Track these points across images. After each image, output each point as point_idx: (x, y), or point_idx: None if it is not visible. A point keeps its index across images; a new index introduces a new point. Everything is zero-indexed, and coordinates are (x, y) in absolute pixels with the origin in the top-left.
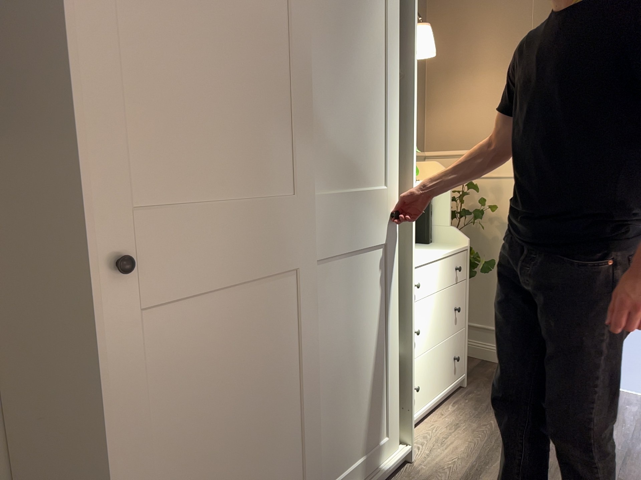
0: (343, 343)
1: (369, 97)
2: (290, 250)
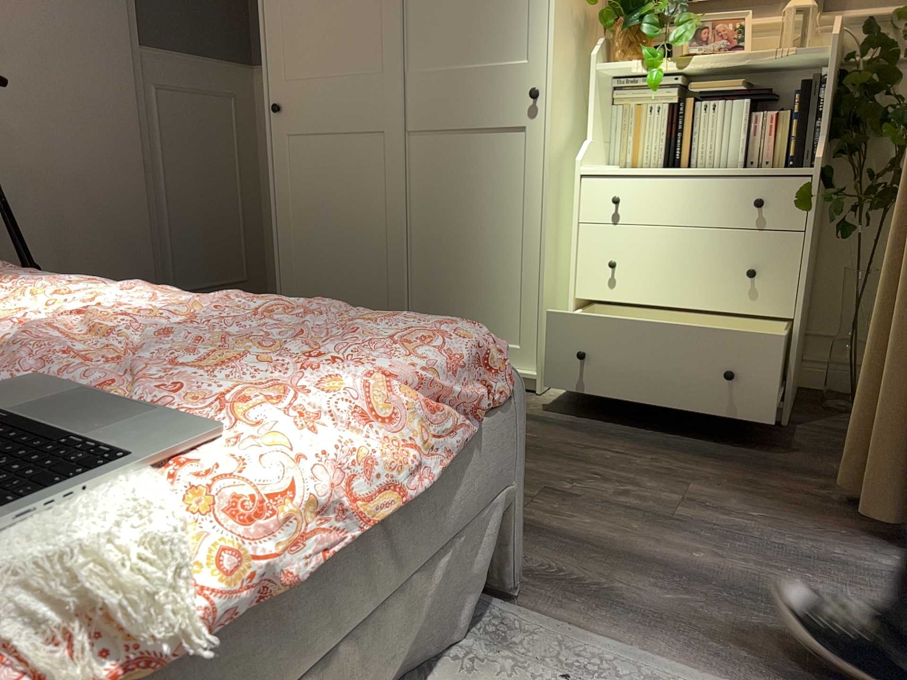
0: (445, 218)
1: None
2: (373, 115)
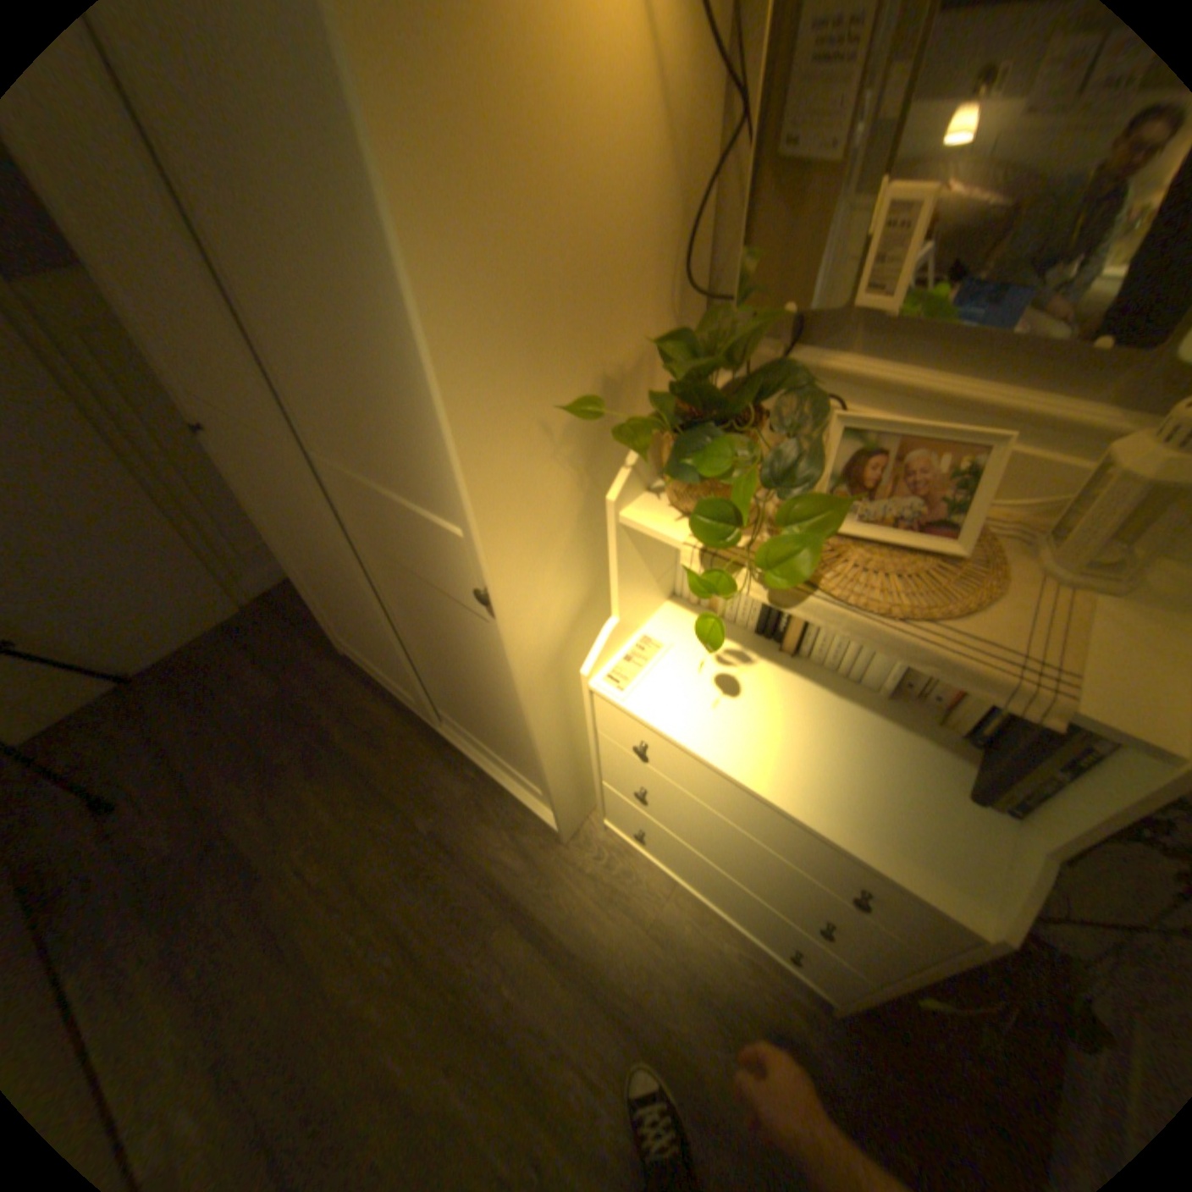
0: (430, 646)
1: (329, 293)
2: (294, 496)
